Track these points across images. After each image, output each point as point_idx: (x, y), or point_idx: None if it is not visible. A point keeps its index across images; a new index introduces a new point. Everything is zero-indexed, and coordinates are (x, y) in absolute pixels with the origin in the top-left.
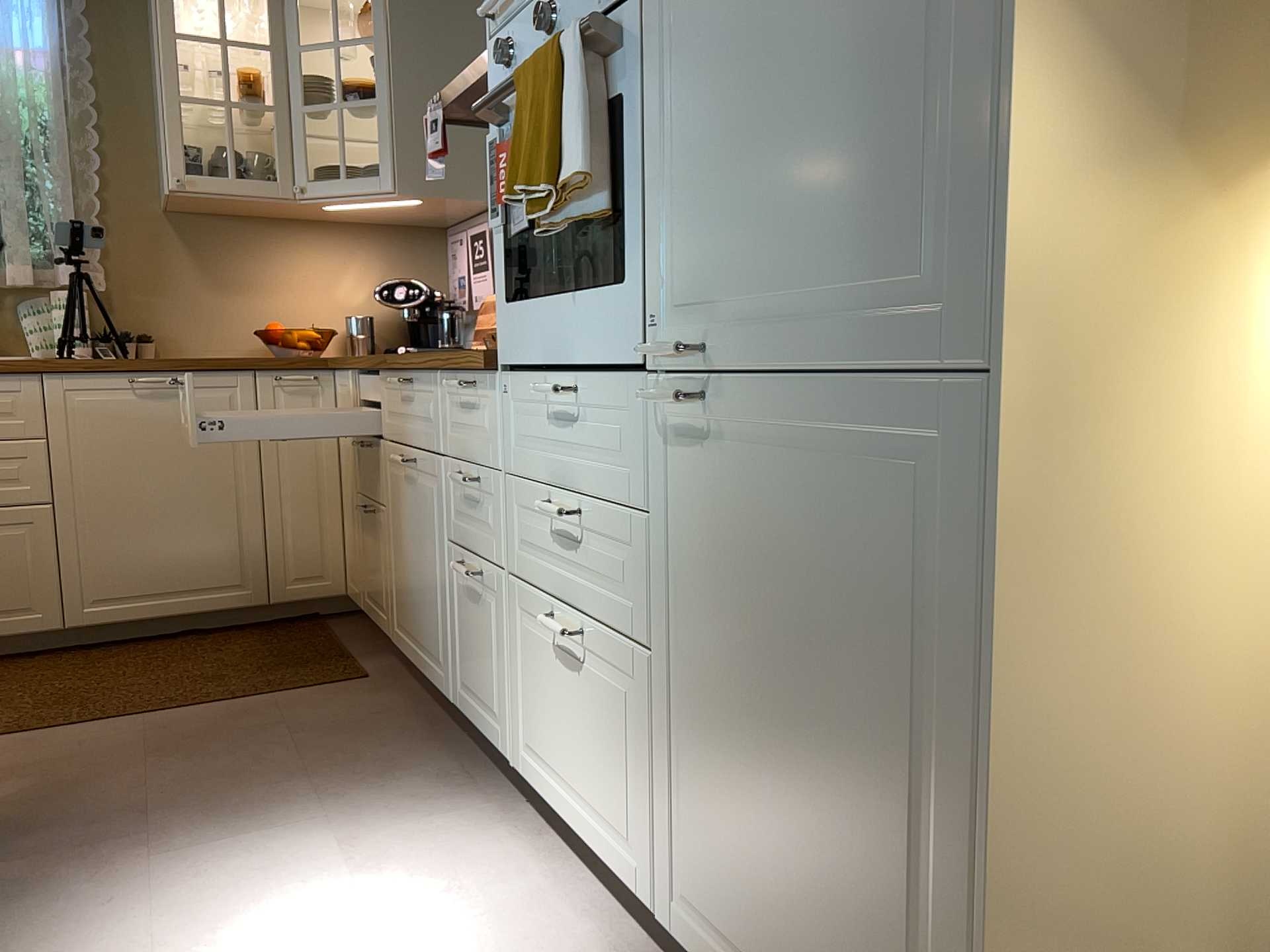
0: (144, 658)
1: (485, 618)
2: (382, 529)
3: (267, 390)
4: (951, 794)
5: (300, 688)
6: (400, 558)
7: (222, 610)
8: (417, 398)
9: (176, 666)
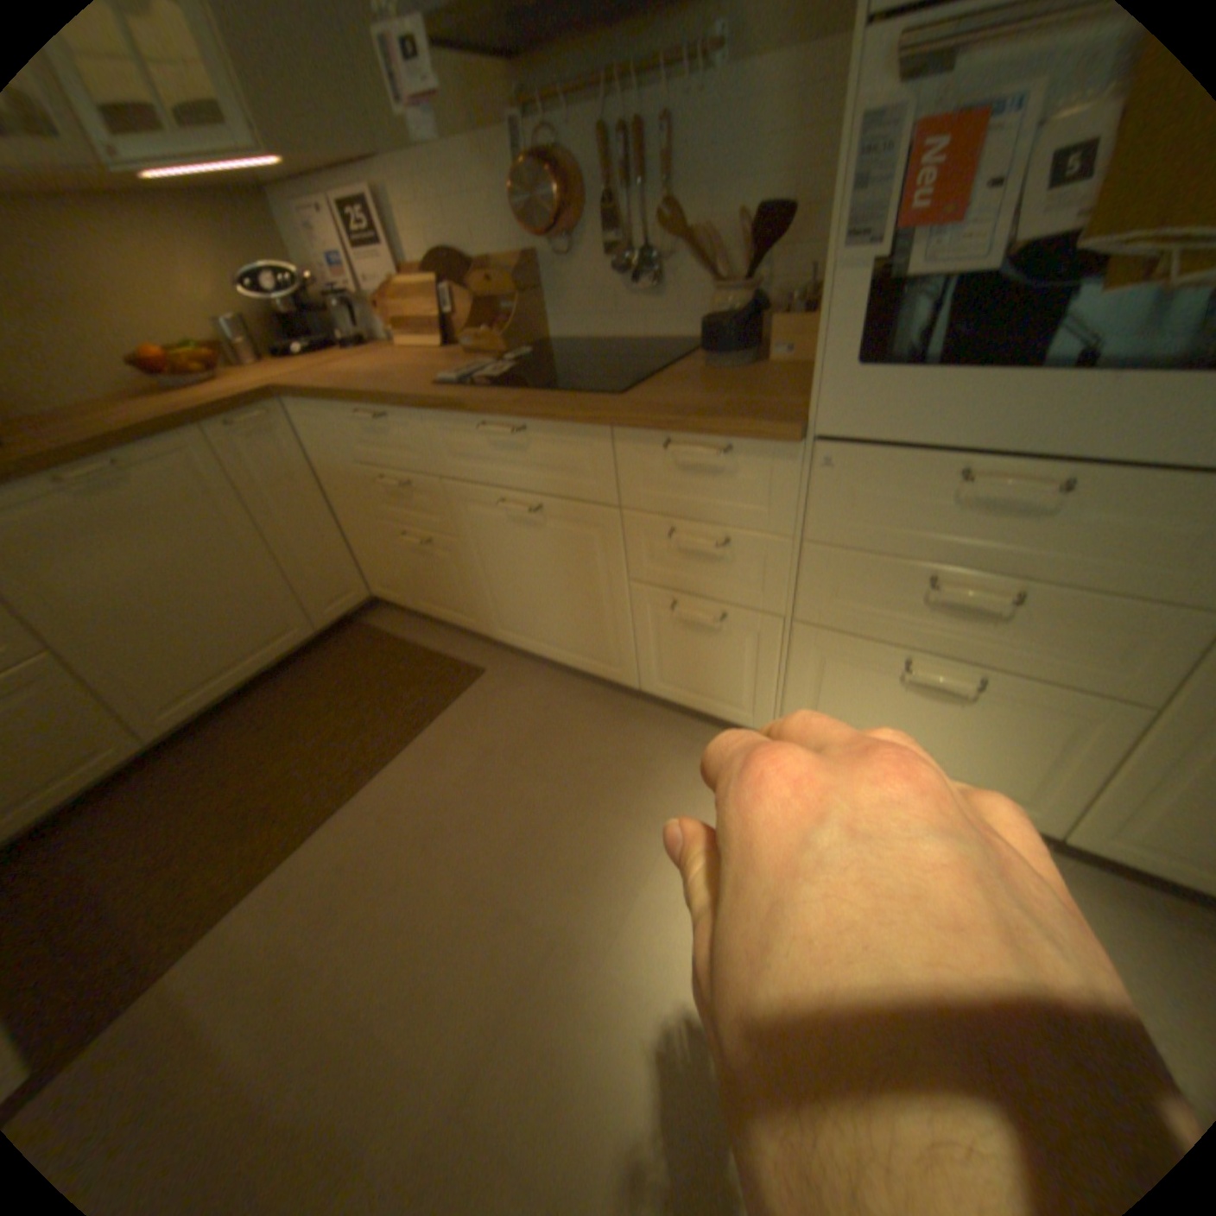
0: (246, 734)
1: (721, 645)
2: (449, 556)
3: (218, 443)
4: None
5: (441, 707)
6: (501, 583)
7: (278, 657)
8: (538, 448)
9: (292, 730)
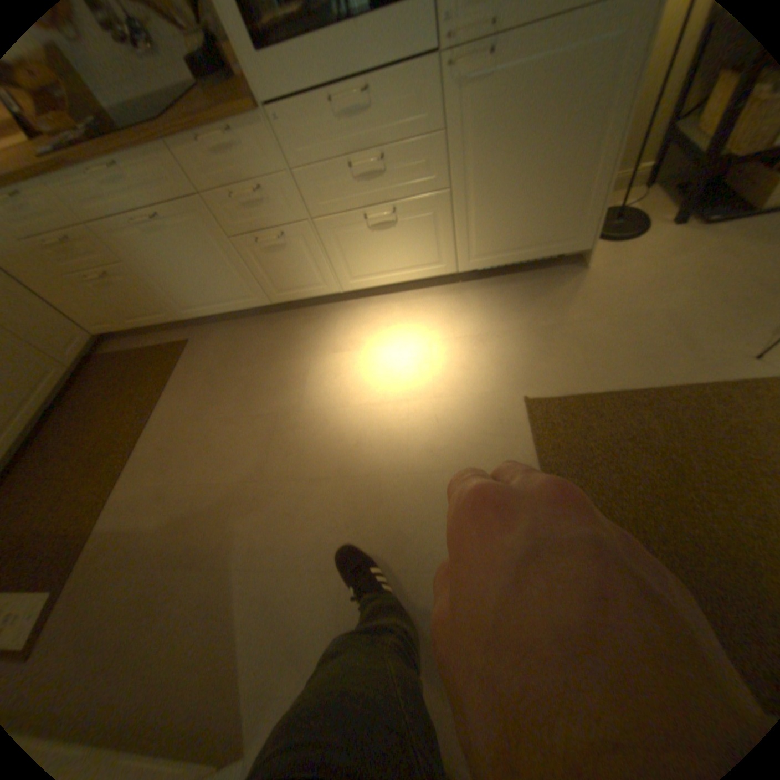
0: (62, 434)
1: (290, 251)
2: (123, 277)
3: None
4: (602, 144)
5: (173, 366)
6: (164, 278)
7: (52, 390)
8: (130, 173)
9: (90, 418)
